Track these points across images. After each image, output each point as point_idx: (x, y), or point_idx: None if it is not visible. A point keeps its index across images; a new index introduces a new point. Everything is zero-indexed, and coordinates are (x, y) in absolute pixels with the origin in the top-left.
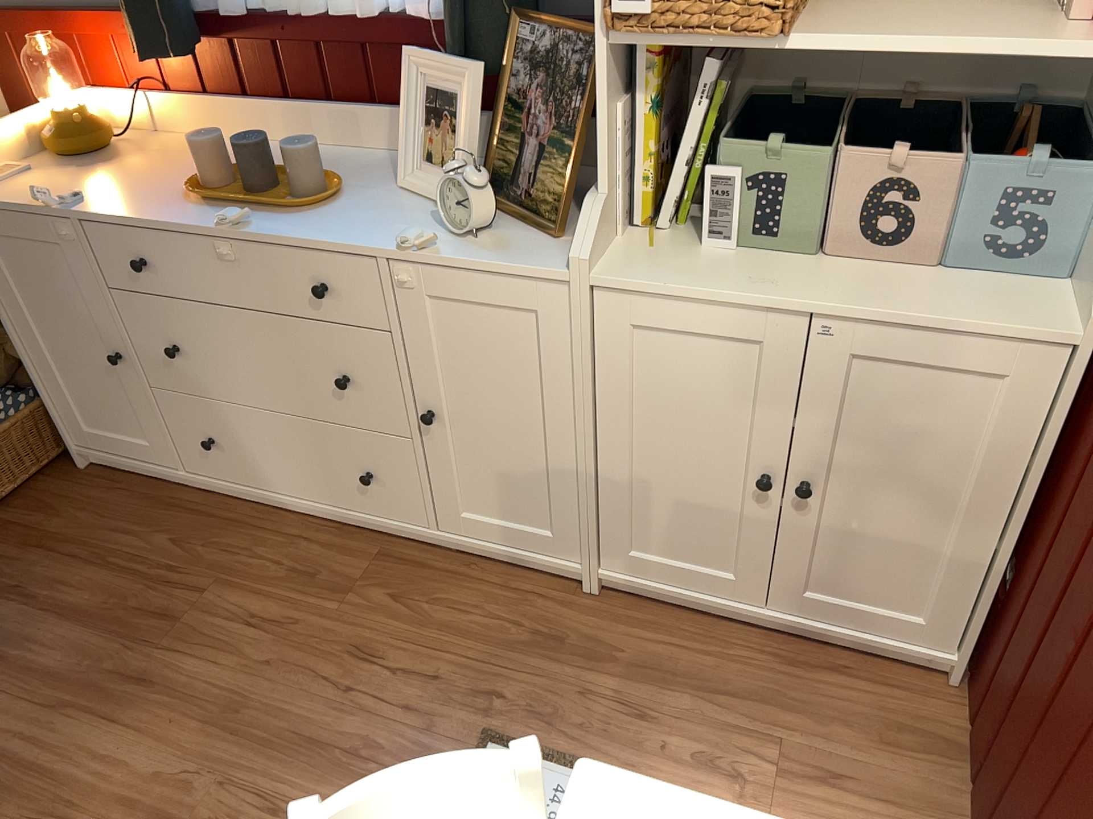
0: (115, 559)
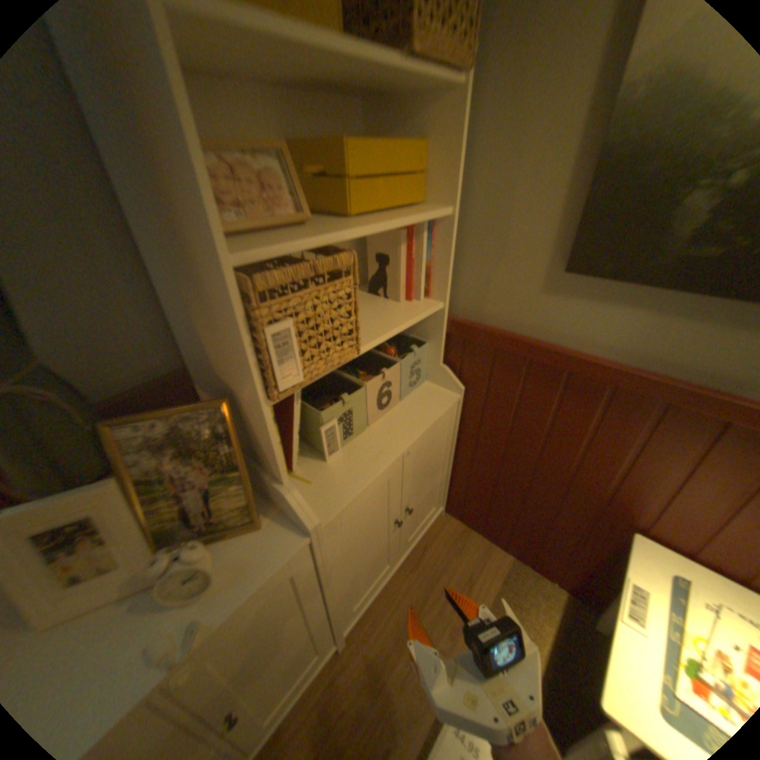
0: None
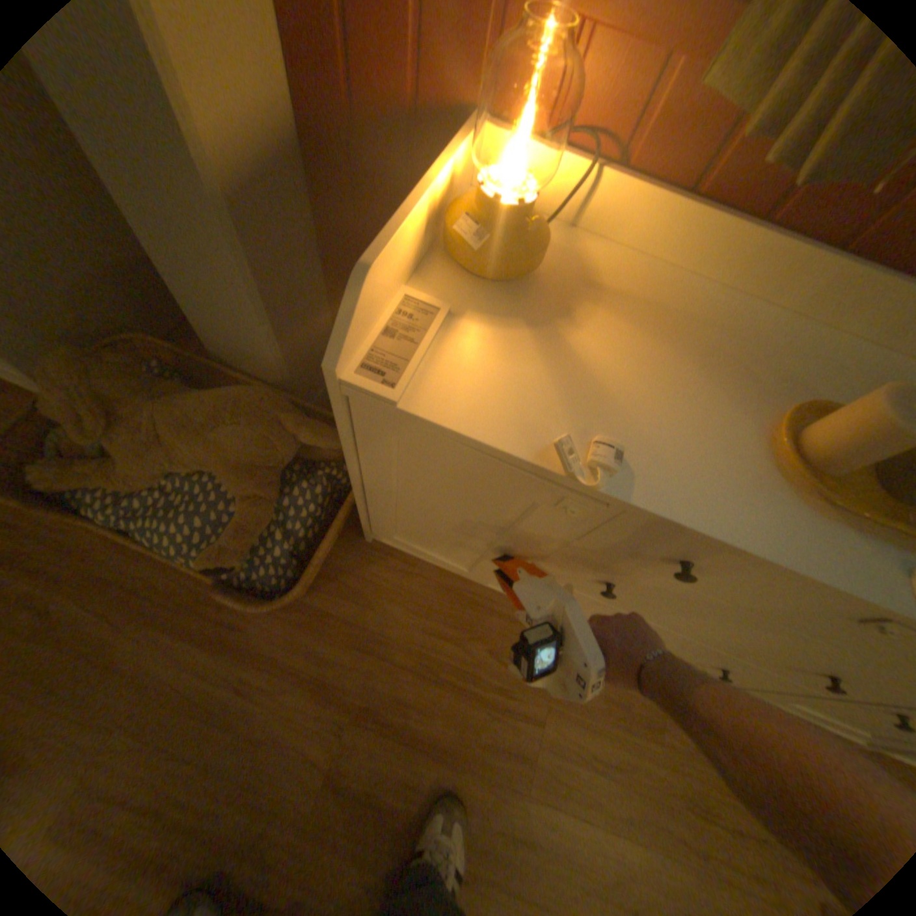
0: (441, 681)
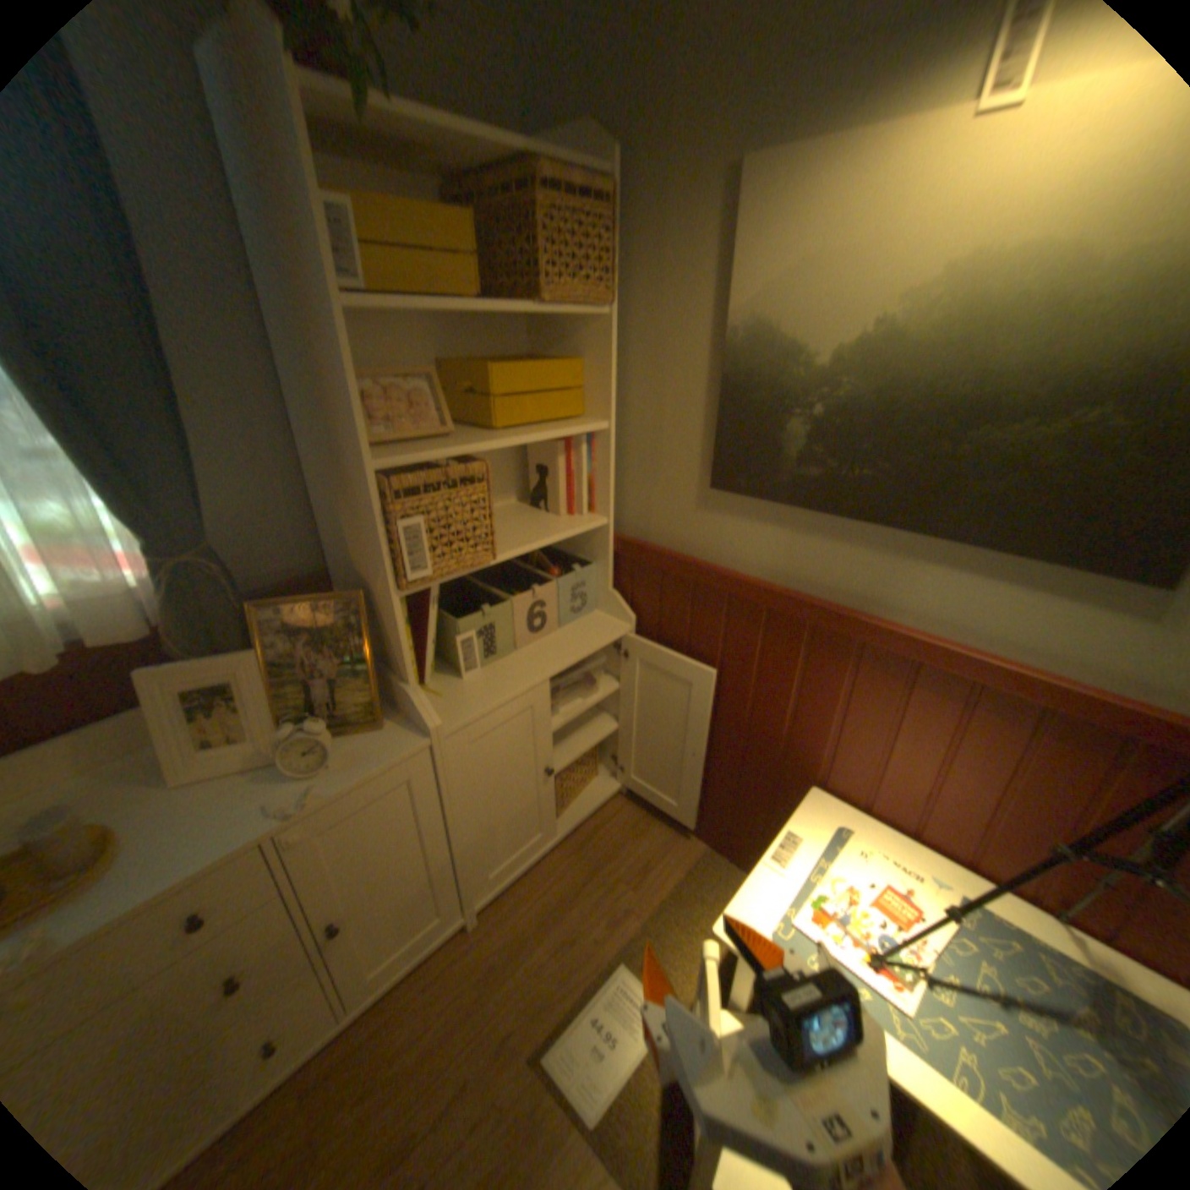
0: None
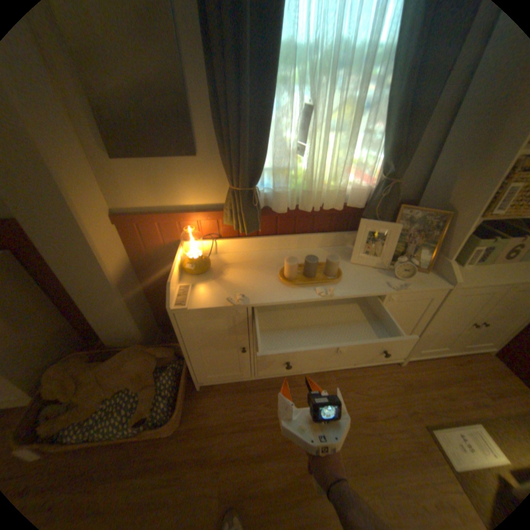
0: (250, 428)
